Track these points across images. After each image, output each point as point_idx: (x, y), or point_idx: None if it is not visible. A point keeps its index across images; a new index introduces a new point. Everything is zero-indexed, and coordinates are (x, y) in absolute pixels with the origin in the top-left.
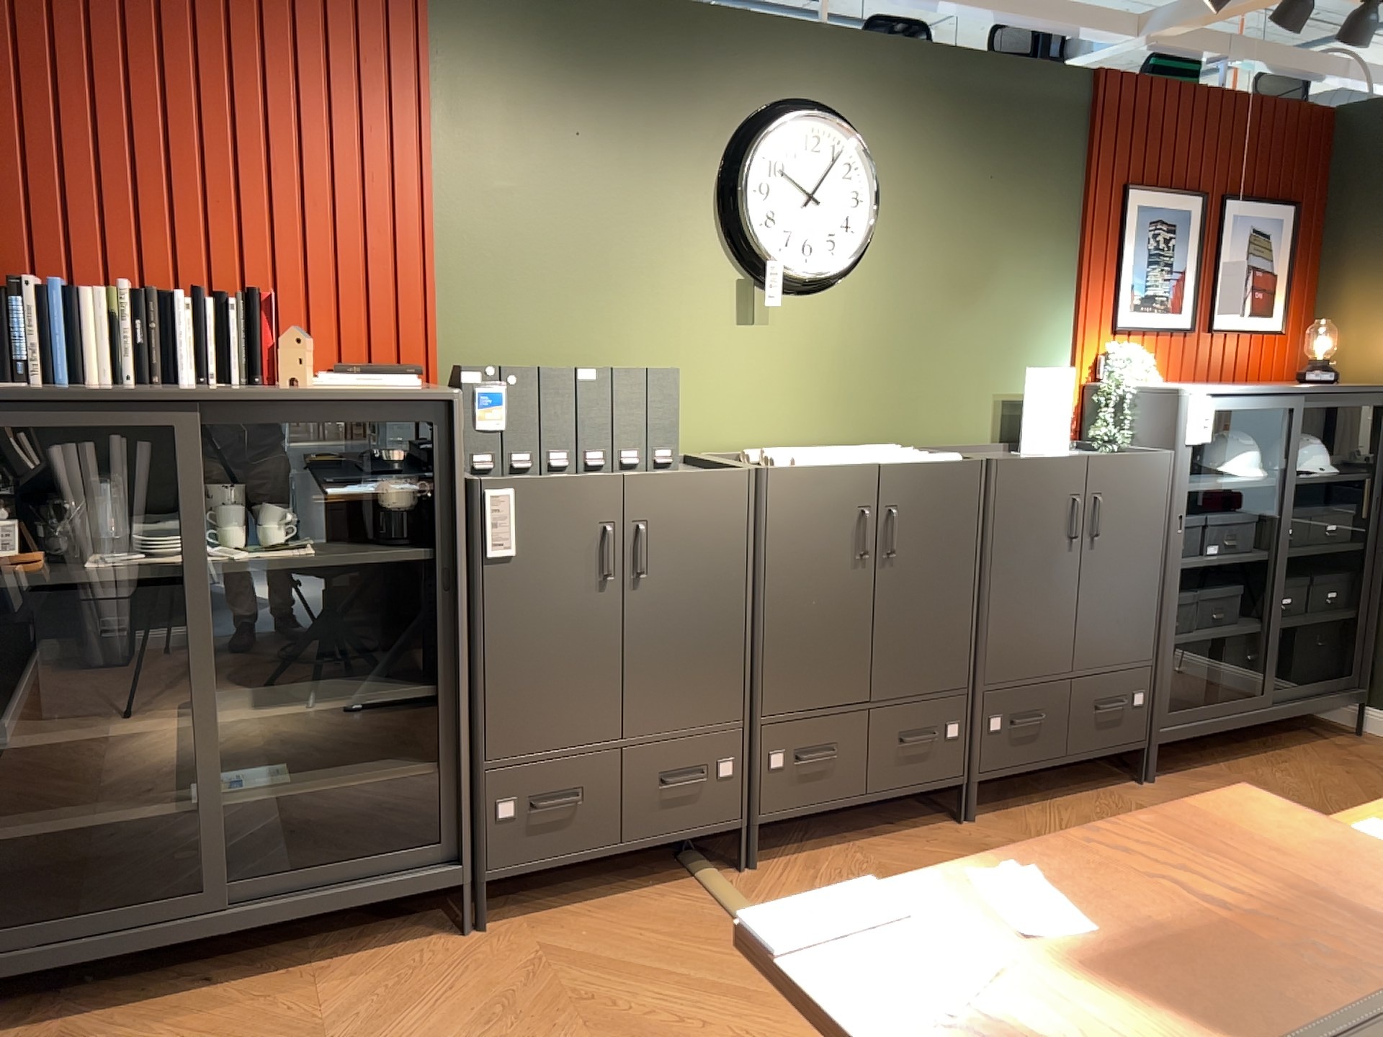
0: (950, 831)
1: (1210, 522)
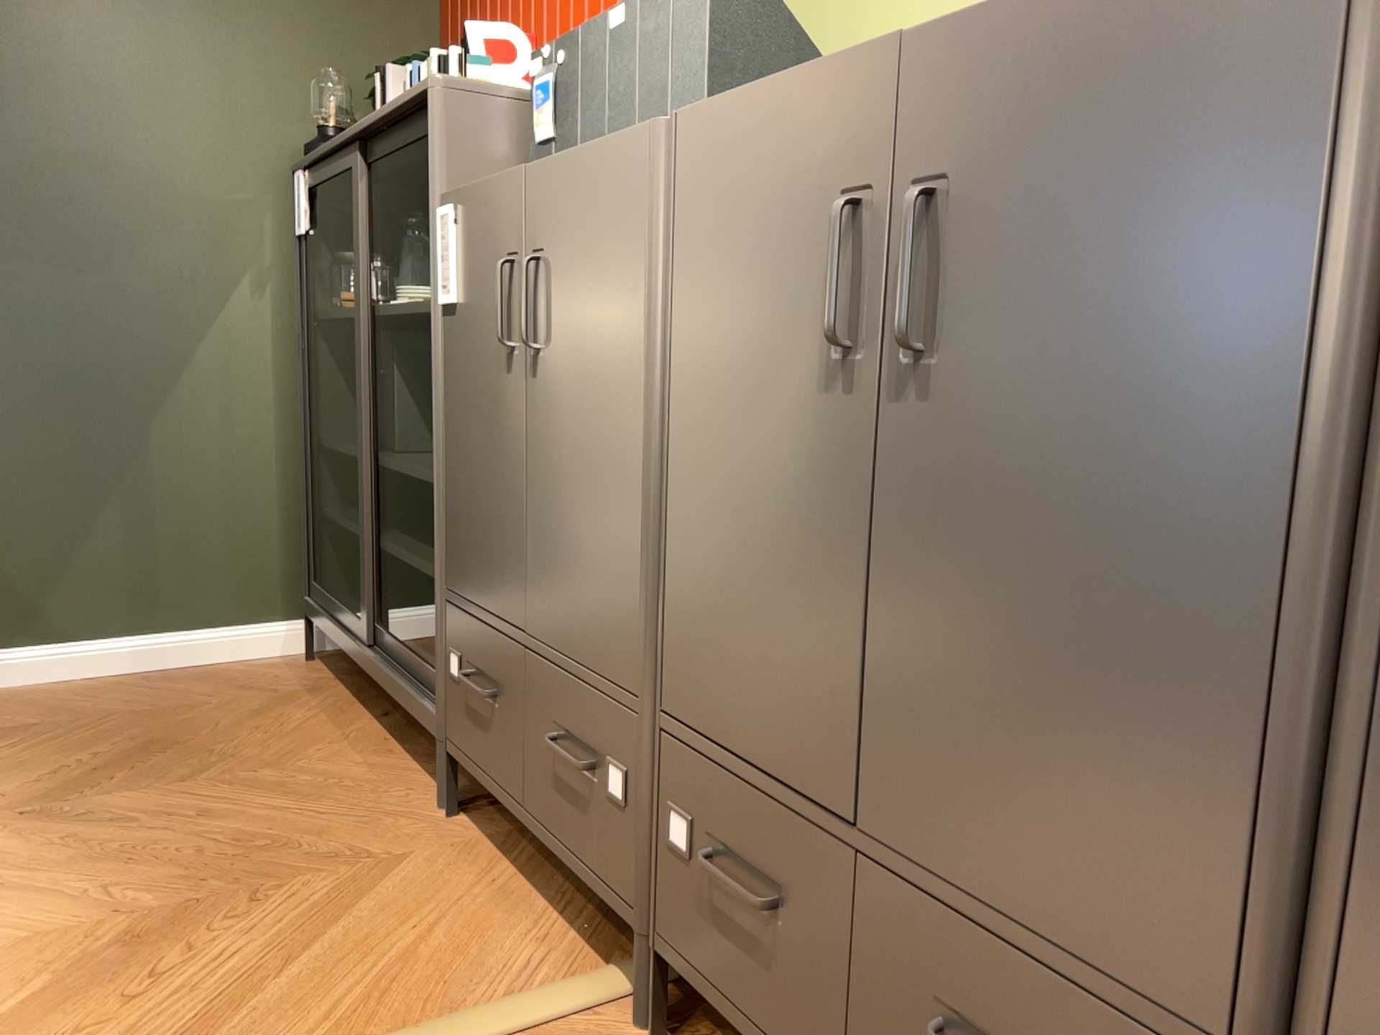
0: None
1: None
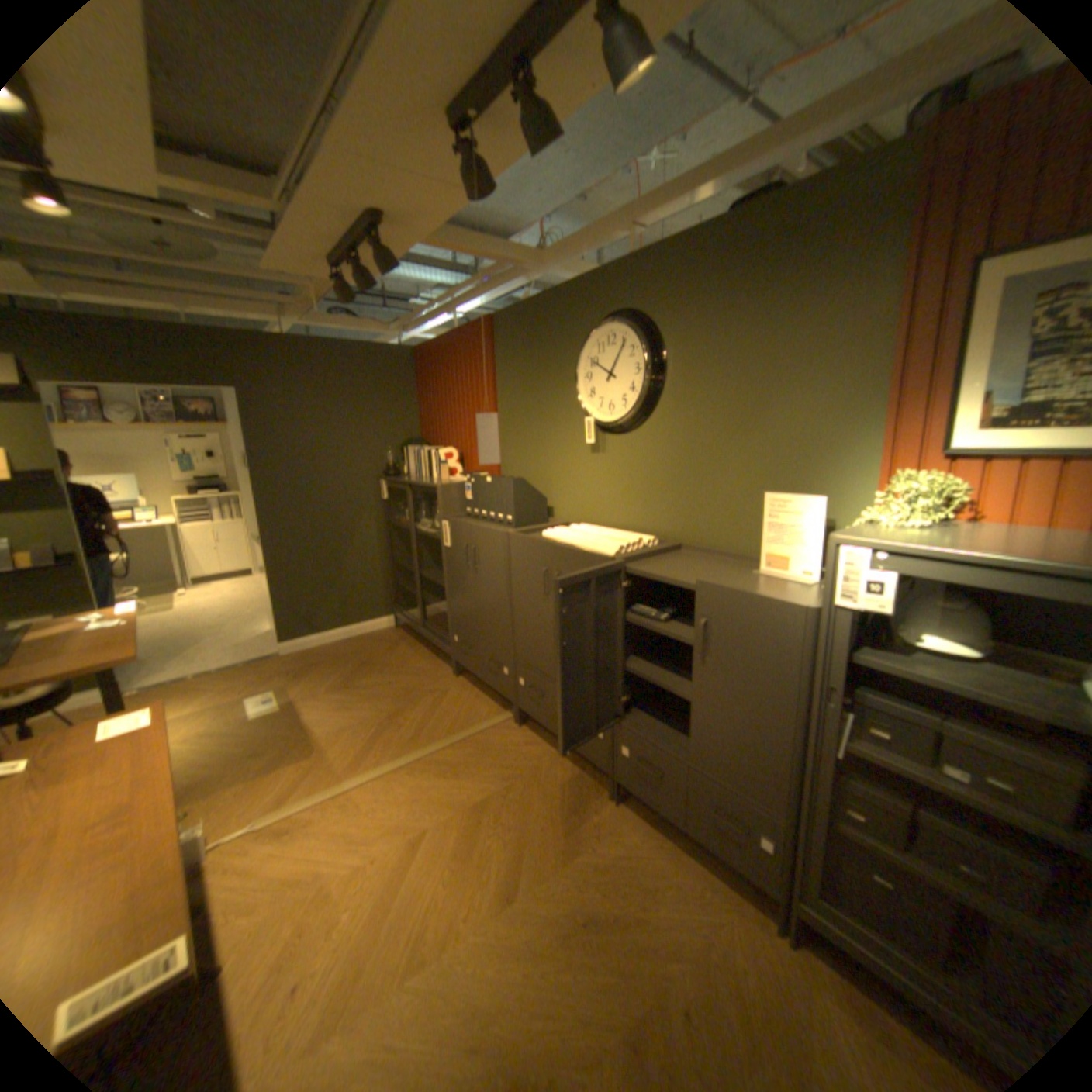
0: (597, 795)
1: (947, 732)
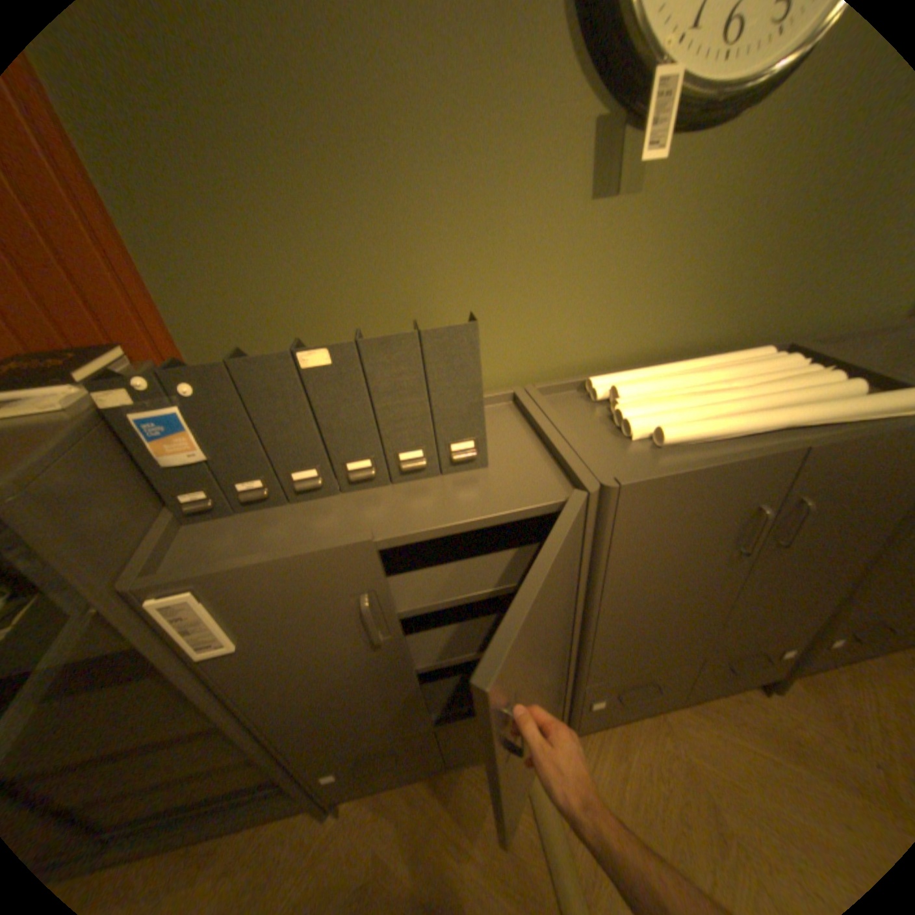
0: (759, 709)
1: None
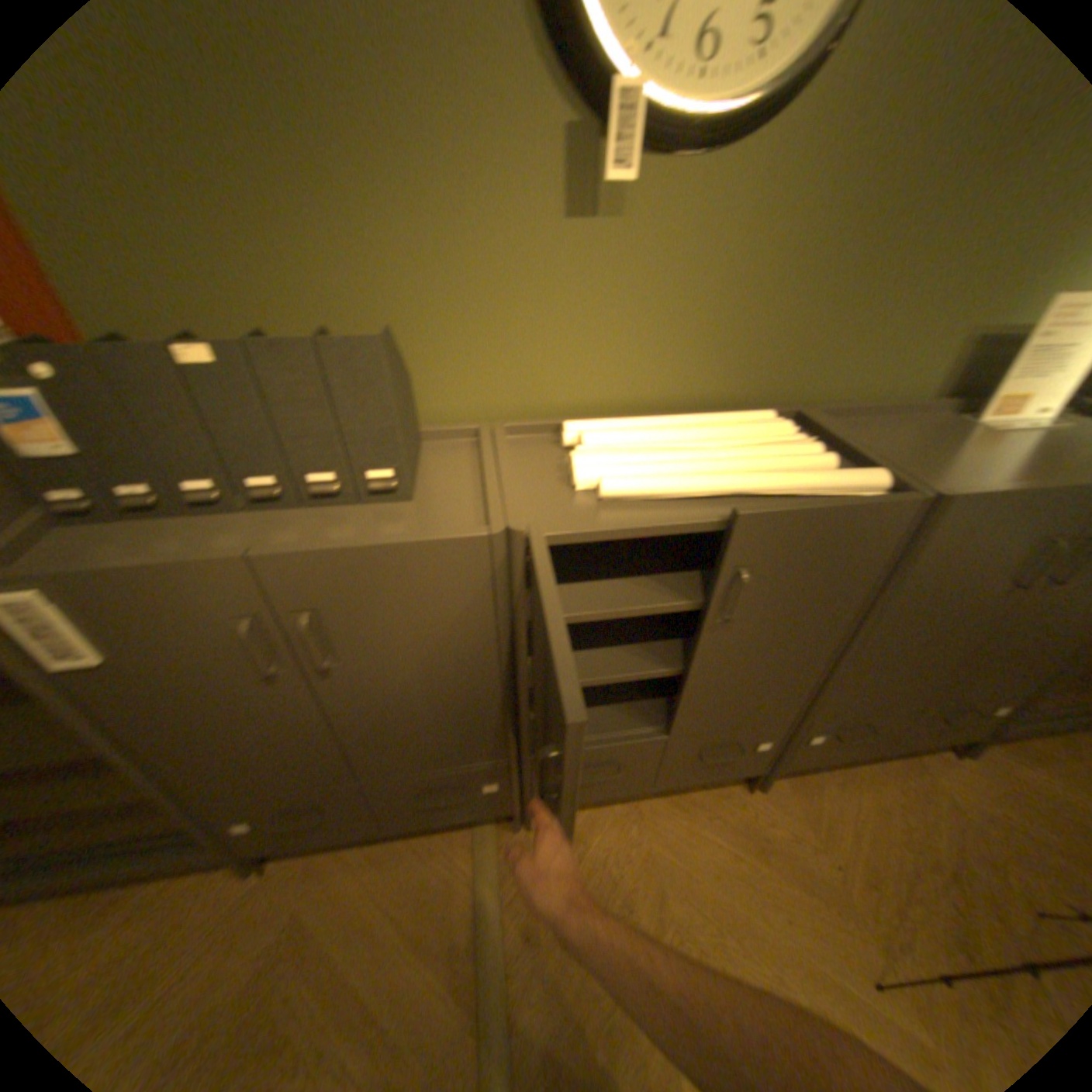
0: (739, 803)
1: None
